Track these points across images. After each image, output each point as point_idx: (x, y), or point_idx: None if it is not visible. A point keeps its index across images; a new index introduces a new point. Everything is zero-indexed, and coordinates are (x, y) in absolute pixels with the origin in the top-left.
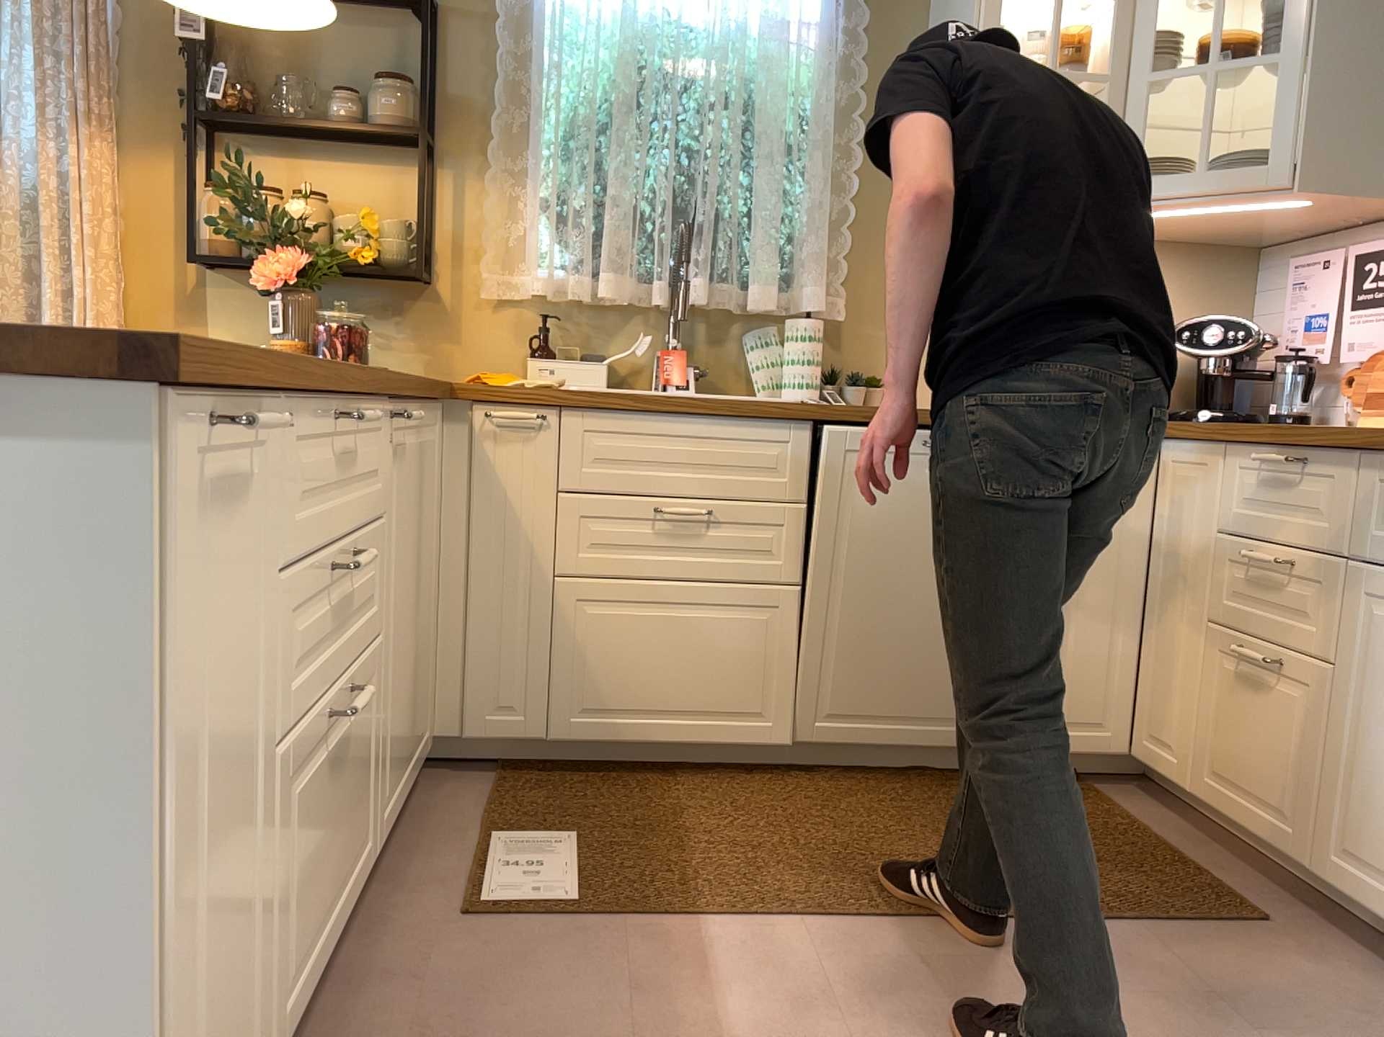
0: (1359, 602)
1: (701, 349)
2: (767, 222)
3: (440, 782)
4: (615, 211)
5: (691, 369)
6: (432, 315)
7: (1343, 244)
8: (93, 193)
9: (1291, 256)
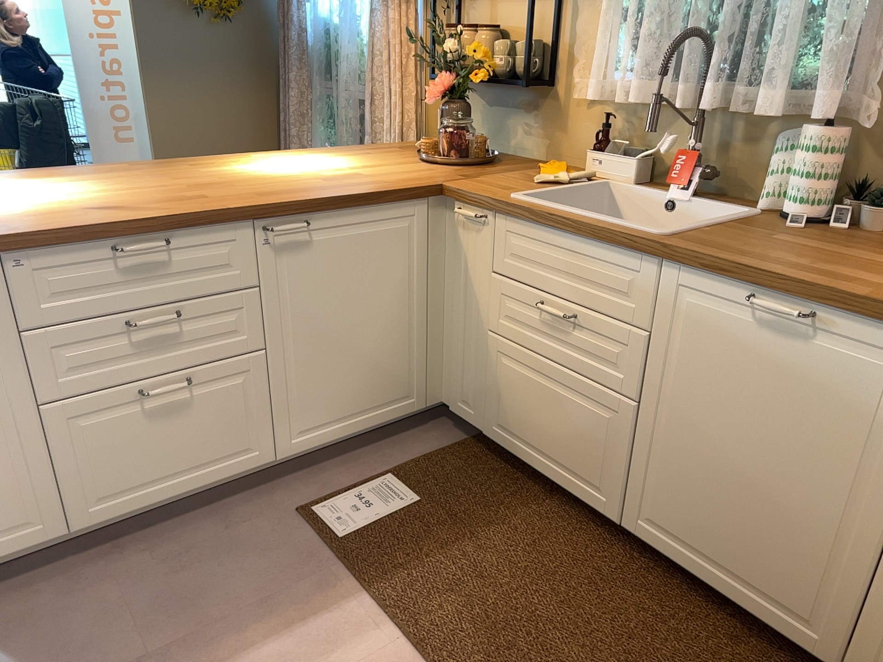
0: None
1: (732, 150)
2: (783, 22)
3: (436, 428)
4: (648, 24)
5: (695, 173)
6: (550, 111)
7: None
8: (396, 39)
9: None
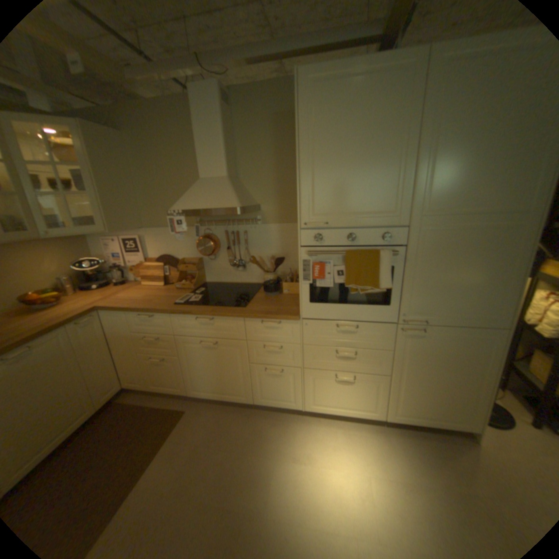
0: (180, 344)
1: None
2: None
3: None
4: None
5: None
6: None
7: (114, 234)
8: None
9: (97, 235)
